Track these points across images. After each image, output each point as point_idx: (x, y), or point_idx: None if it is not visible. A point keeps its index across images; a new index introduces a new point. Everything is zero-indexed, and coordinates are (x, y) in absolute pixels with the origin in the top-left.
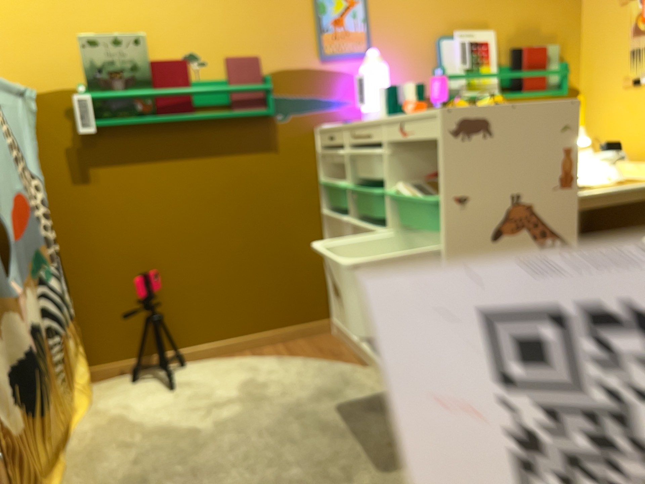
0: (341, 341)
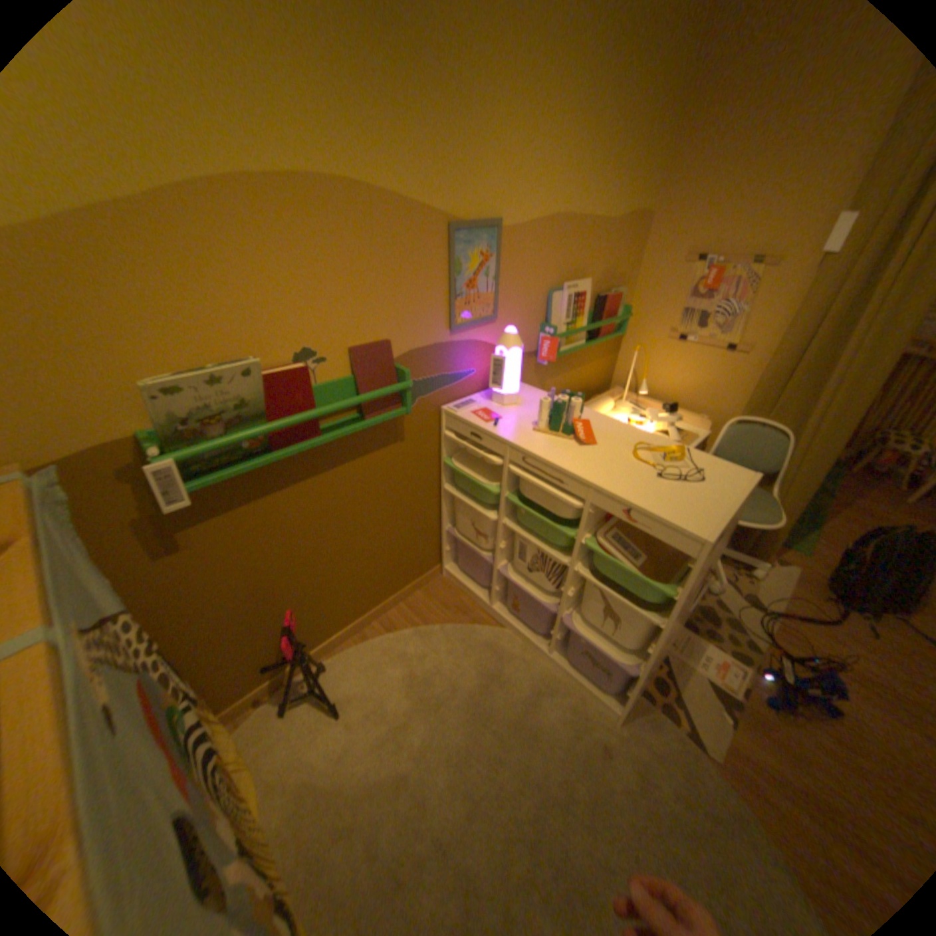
0: (458, 589)
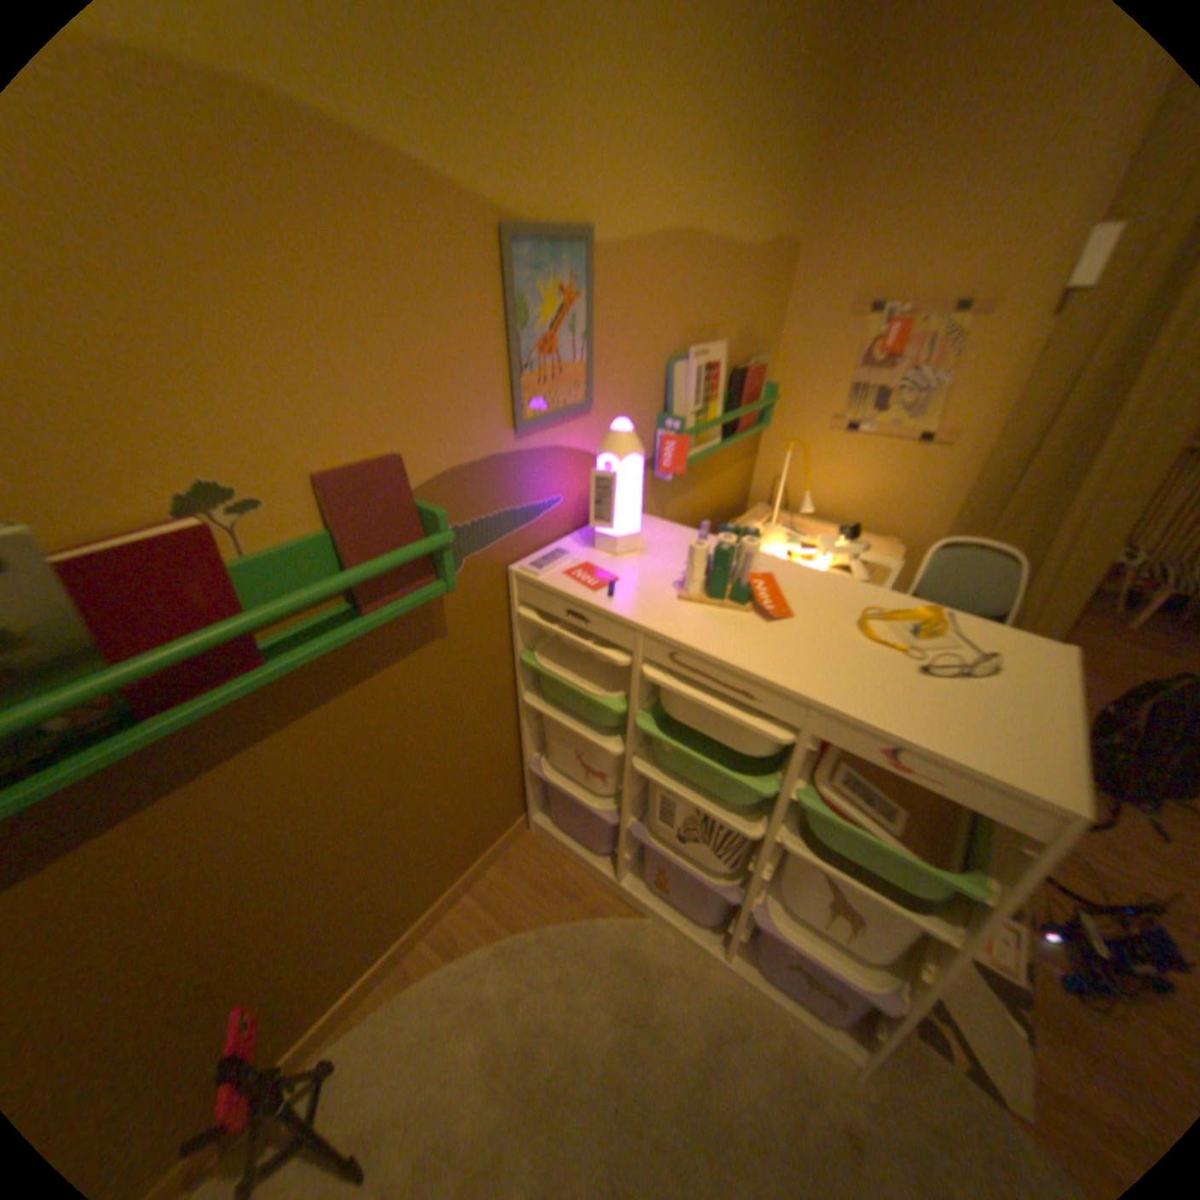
0: (558, 853)
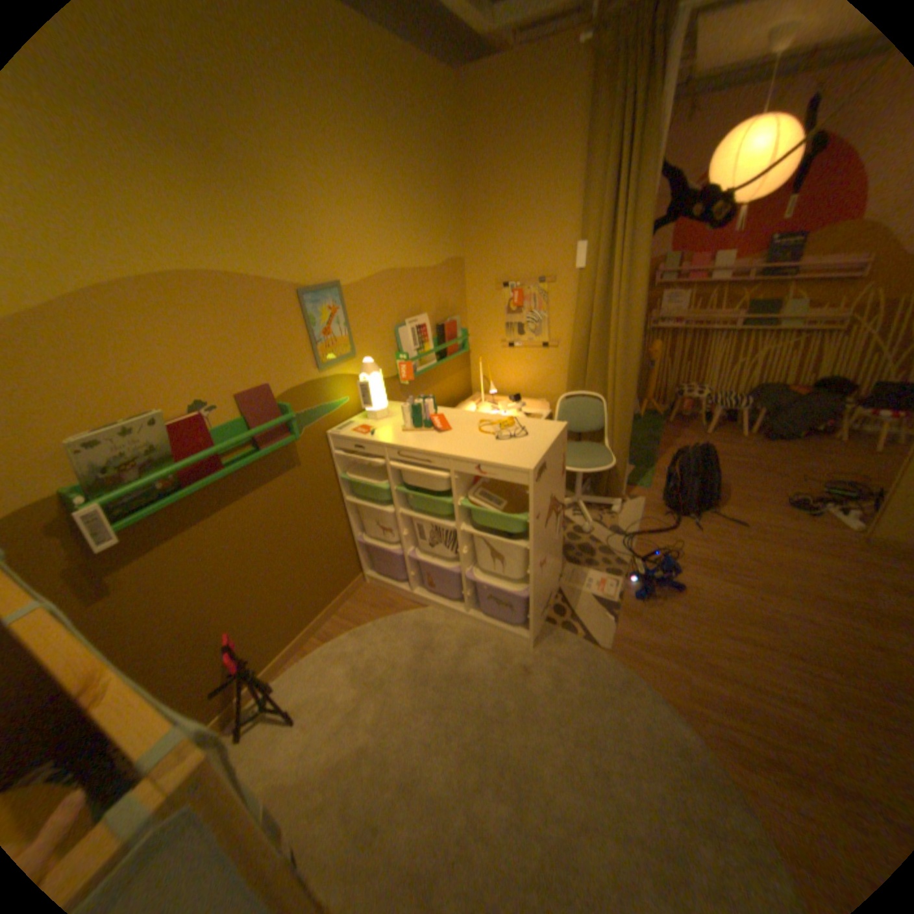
0: (382, 590)
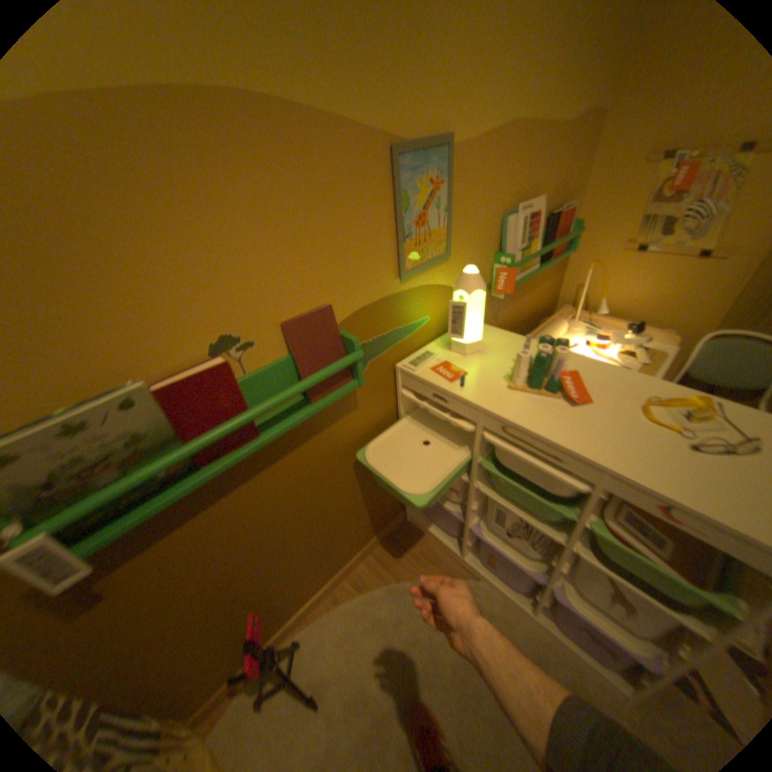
0: (424, 534)
